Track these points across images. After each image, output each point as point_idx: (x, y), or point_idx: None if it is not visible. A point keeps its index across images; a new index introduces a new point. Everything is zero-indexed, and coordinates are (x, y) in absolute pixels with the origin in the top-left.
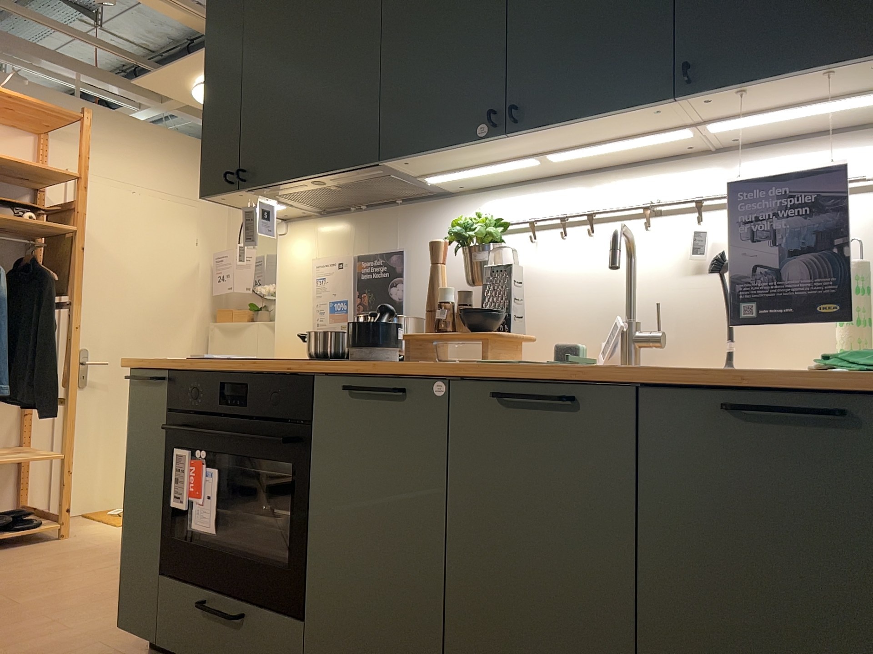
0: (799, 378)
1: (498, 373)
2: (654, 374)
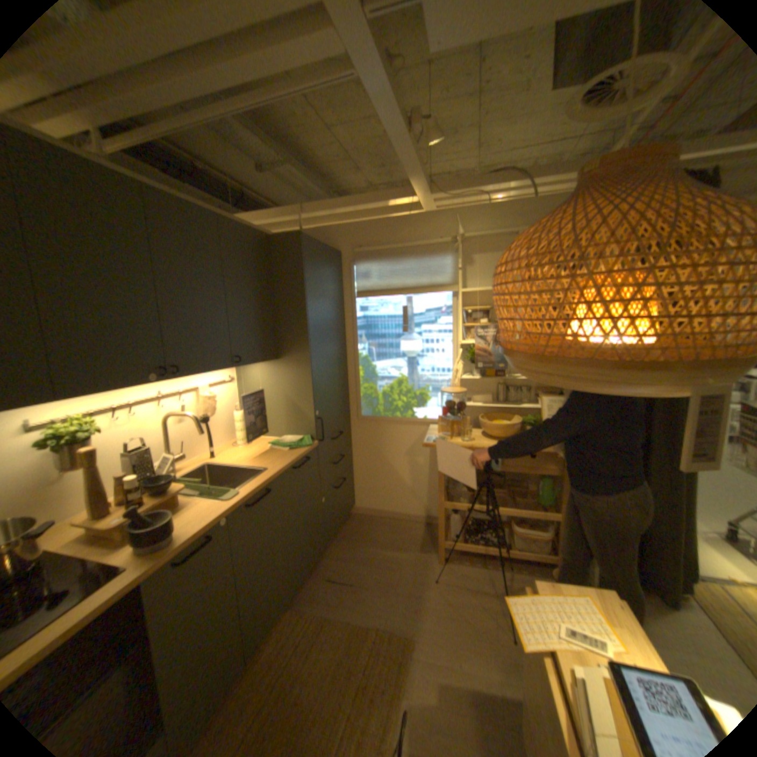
0: (298, 455)
1: (247, 498)
2: (284, 470)
